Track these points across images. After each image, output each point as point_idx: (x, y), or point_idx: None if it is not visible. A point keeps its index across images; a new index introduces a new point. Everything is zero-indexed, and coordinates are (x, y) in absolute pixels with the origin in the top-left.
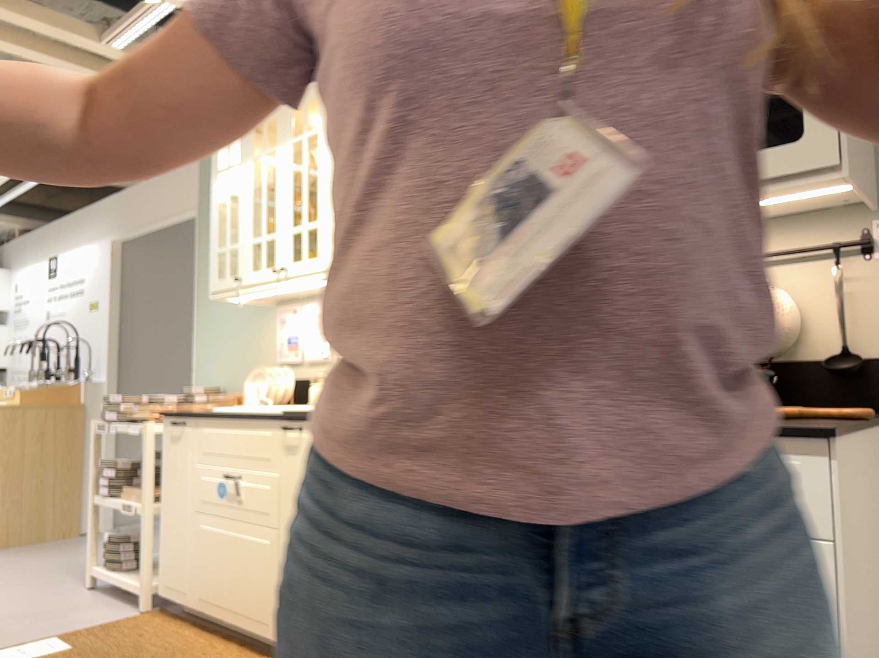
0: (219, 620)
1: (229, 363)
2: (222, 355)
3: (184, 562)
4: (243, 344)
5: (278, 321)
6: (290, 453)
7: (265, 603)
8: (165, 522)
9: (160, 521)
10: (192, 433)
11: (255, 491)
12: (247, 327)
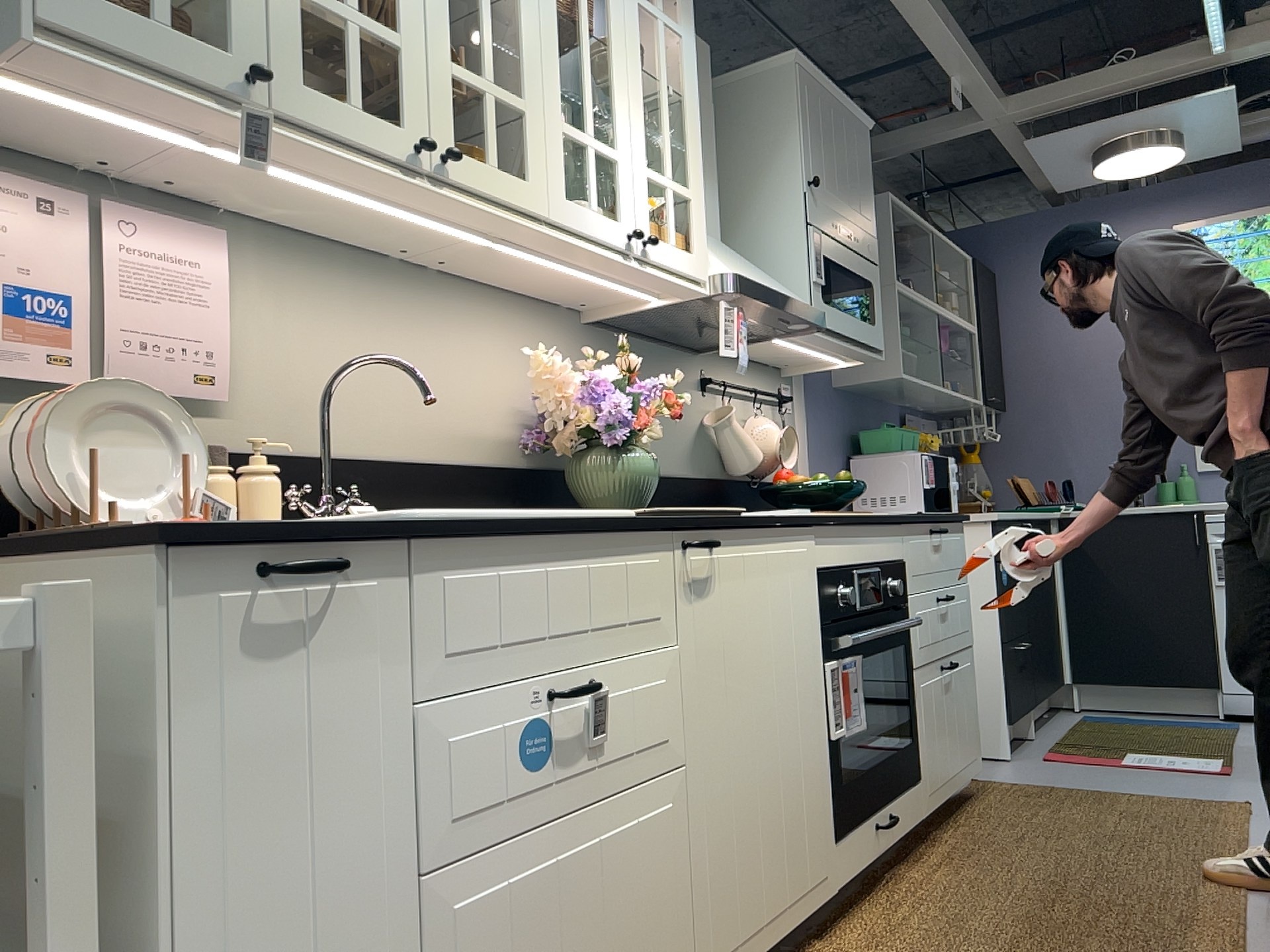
0: None
1: None
2: None
3: None
4: None
5: None
6: (698, 597)
7: (671, 948)
8: None
9: None
10: (380, 600)
11: (634, 703)
12: None
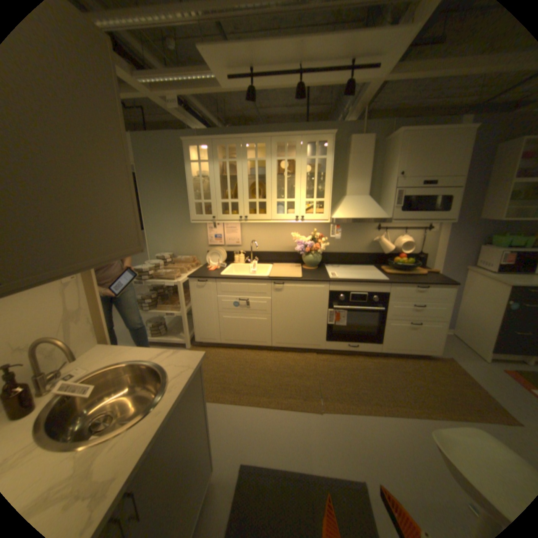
0: (238, 344)
1: (173, 243)
2: (168, 239)
3: (214, 330)
4: (183, 235)
5: (208, 228)
6: (278, 291)
7: (265, 336)
8: (198, 317)
9: (193, 317)
10: (213, 285)
11: (258, 303)
12: (184, 228)
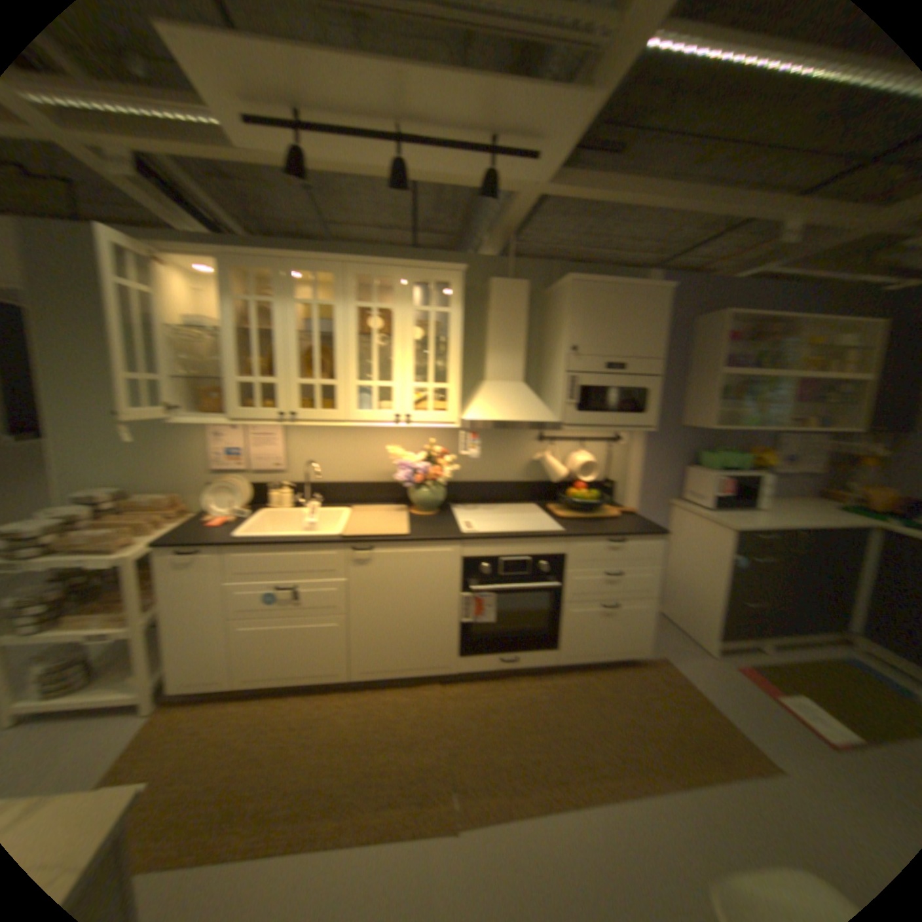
0: (271, 687)
1: (118, 465)
2: (103, 457)
3: (210, 662)
4: (143, 449)
5: (207, 434)
6: (358, 565)
7: (332, 662)
8: (169, 637)
9: (157, 637)
10: (209, 560)
11: (316, 593)
12: (147, 432)
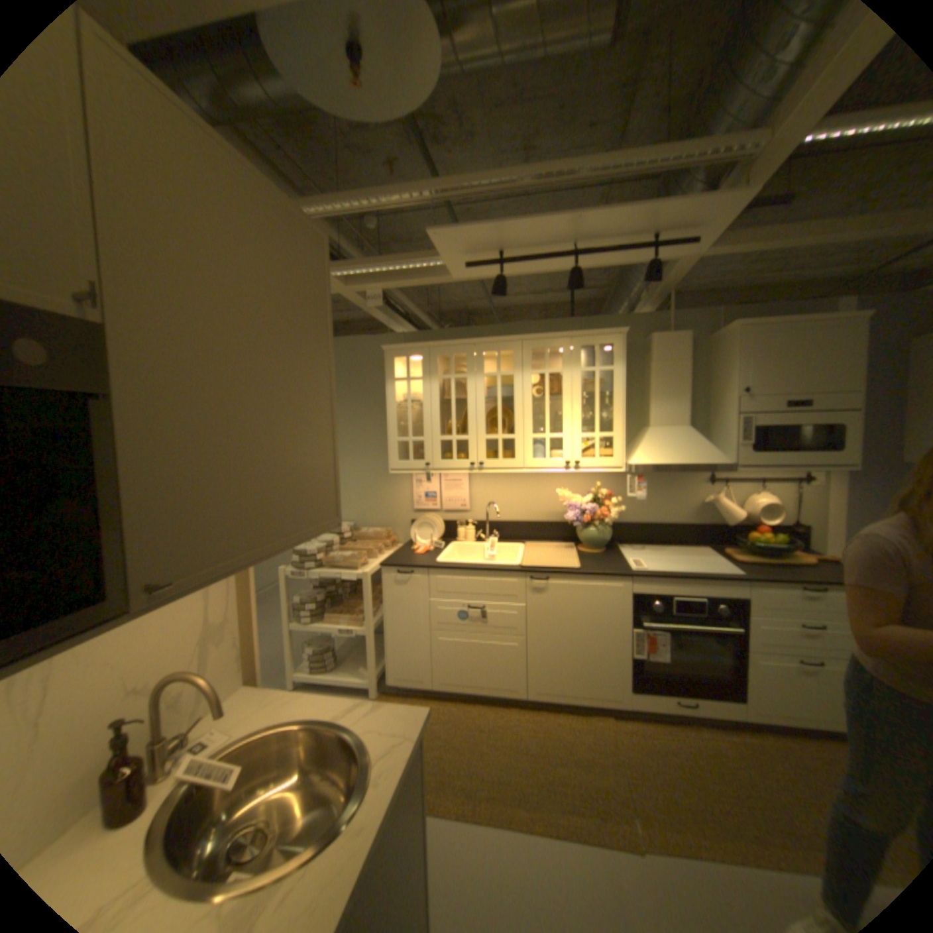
0: (465, 694)
1: (357, 506)
2: (348, 500)
3: (421, 663)
4: (373, 493)
5: (416, 481)
6: (538, 593)
7: (515, 680)
8: (394, 638)
9: (386, 638)
10: (423, 579)
11: (503, 616)
12: (376, 481)
